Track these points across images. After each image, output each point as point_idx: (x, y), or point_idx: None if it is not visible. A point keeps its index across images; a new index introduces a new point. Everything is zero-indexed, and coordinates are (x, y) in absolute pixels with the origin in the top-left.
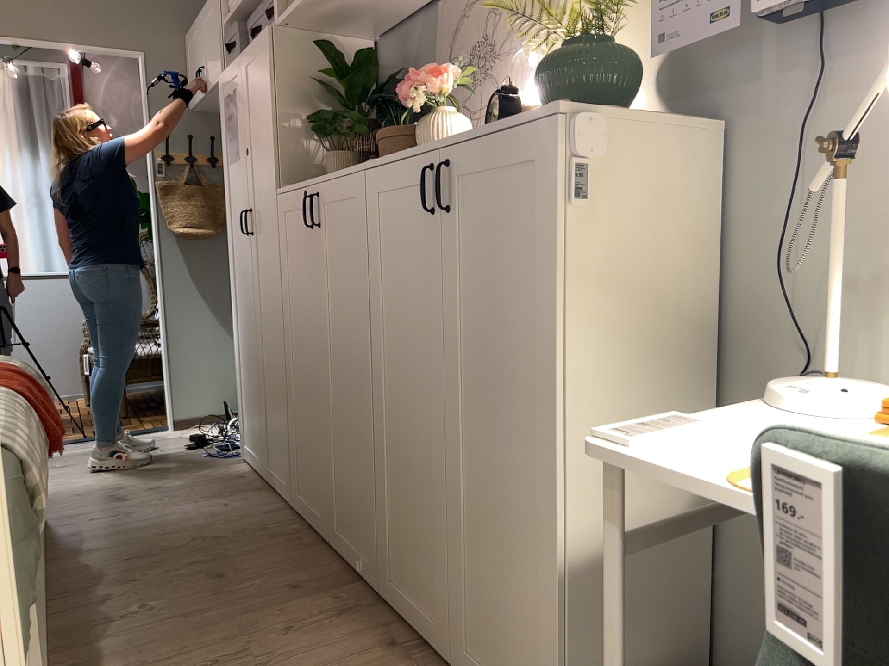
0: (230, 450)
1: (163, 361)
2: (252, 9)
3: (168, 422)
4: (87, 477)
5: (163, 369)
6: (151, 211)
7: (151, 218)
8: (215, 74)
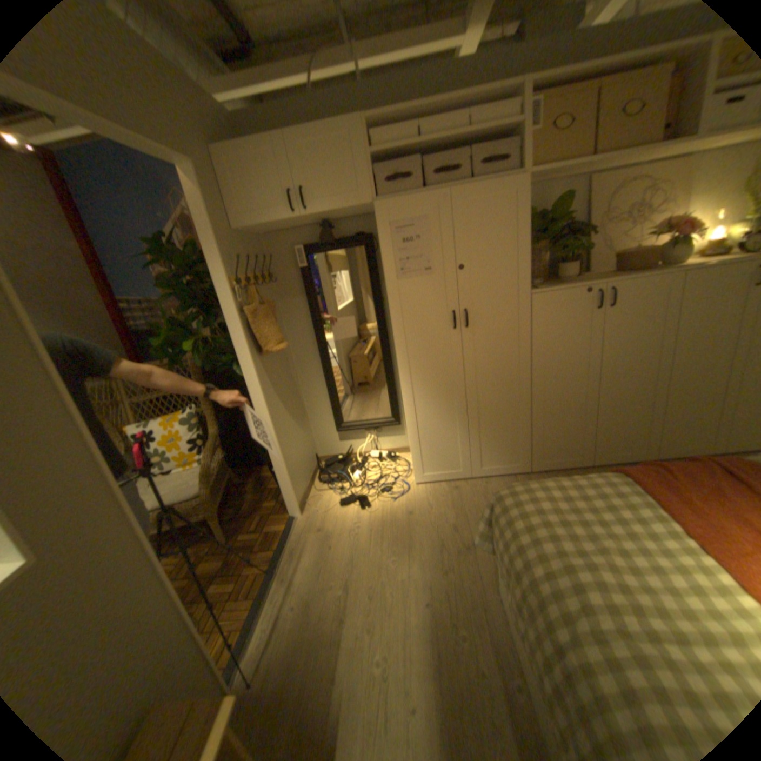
0: (388, 488)
1: (280, 468)
2: (417, 147)
3: (288, 513)
4: (394, 570)
5: (276, 476)
6: (239, 339)
7: (234, 346)
8: (350, 199)
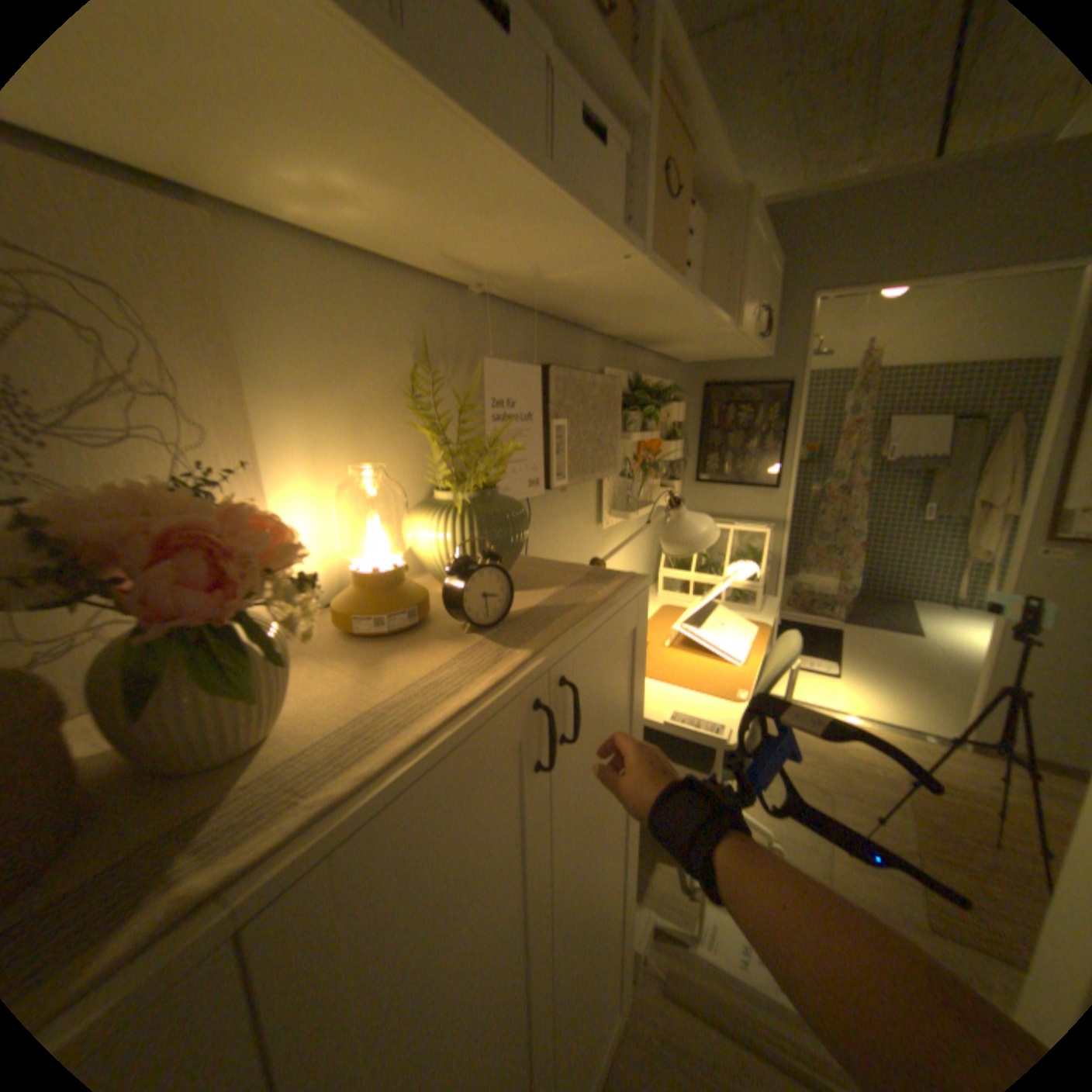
0: None
1: None
2: None
3: None
4: None
5: None
6: None
7: None
8: None
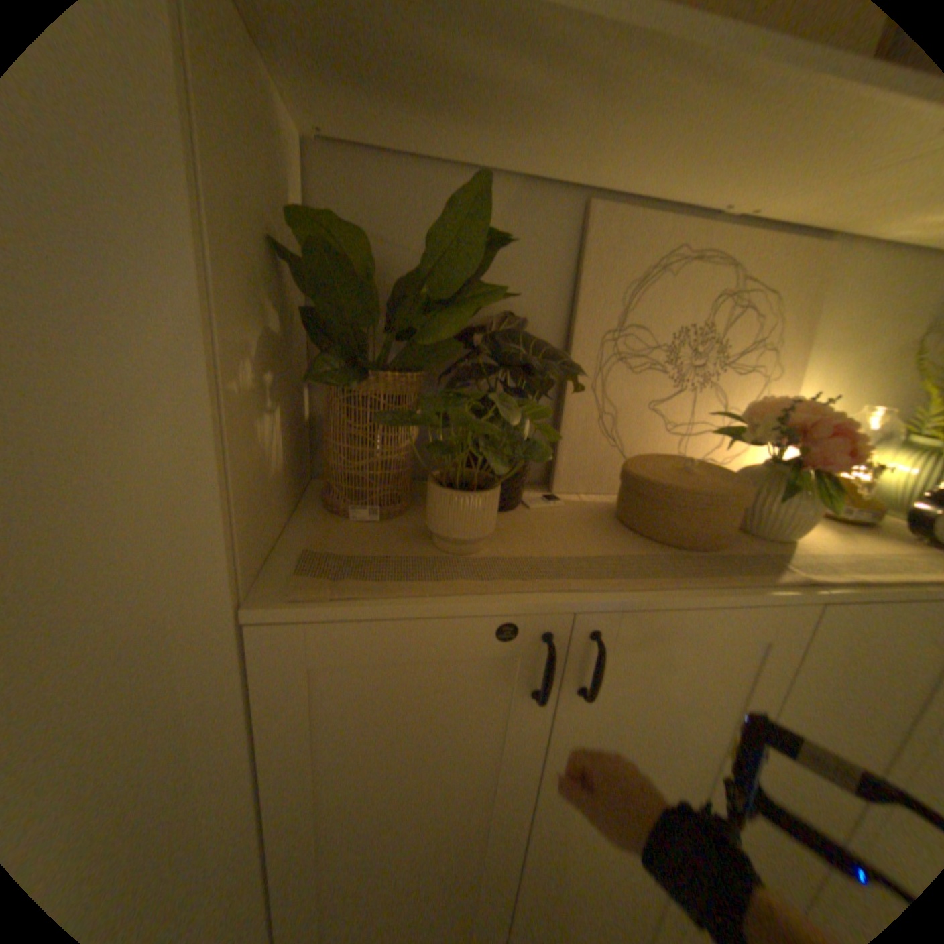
0: None
1: None
2: None
3: None
4: None
5: None
6: None
7: None
8: None
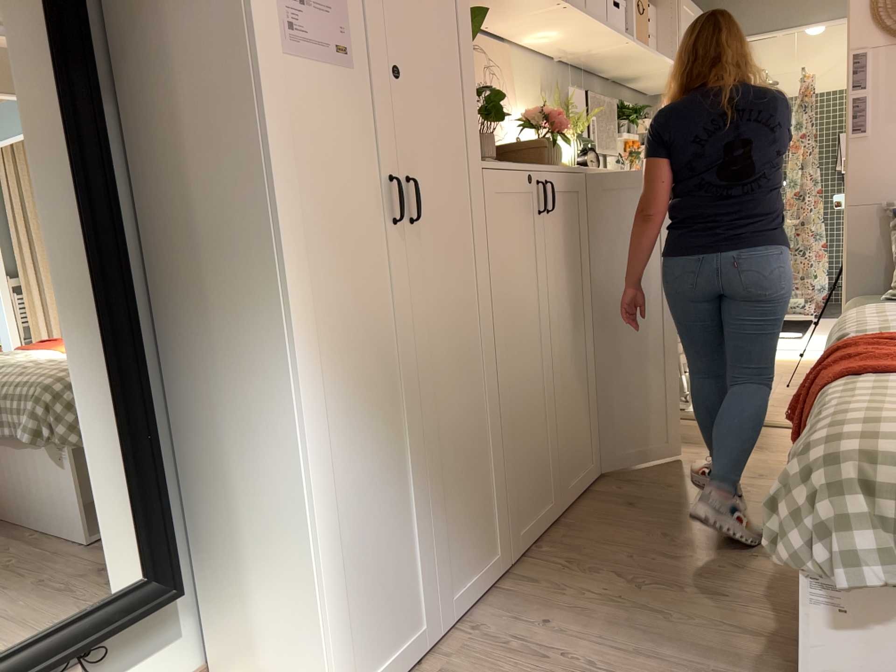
0: None
1: None
2: None
3: None
4: None
5: None
6: None
7: None
8: None
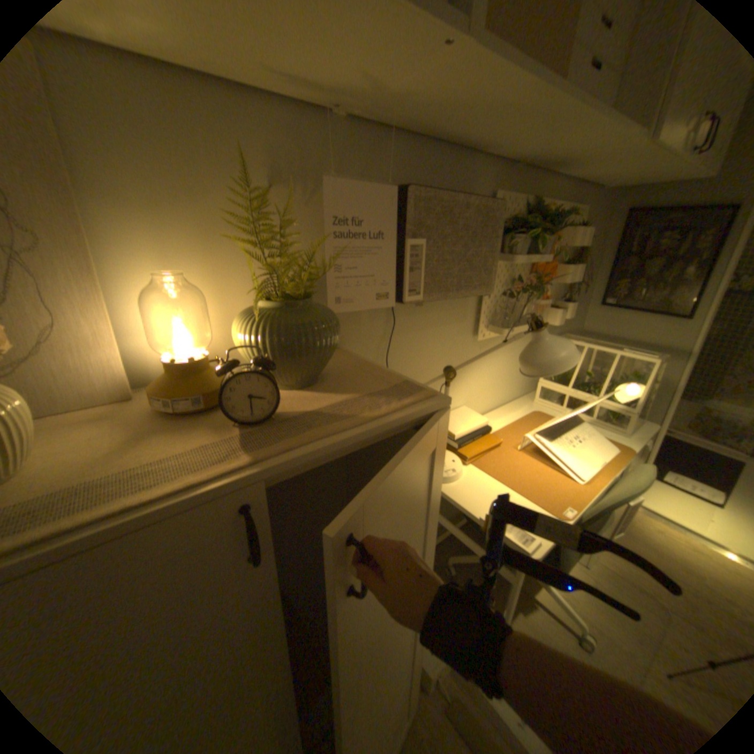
0: None
1: None
2: None
3: None
4: None
5: None
6: None
7: None
8: None
